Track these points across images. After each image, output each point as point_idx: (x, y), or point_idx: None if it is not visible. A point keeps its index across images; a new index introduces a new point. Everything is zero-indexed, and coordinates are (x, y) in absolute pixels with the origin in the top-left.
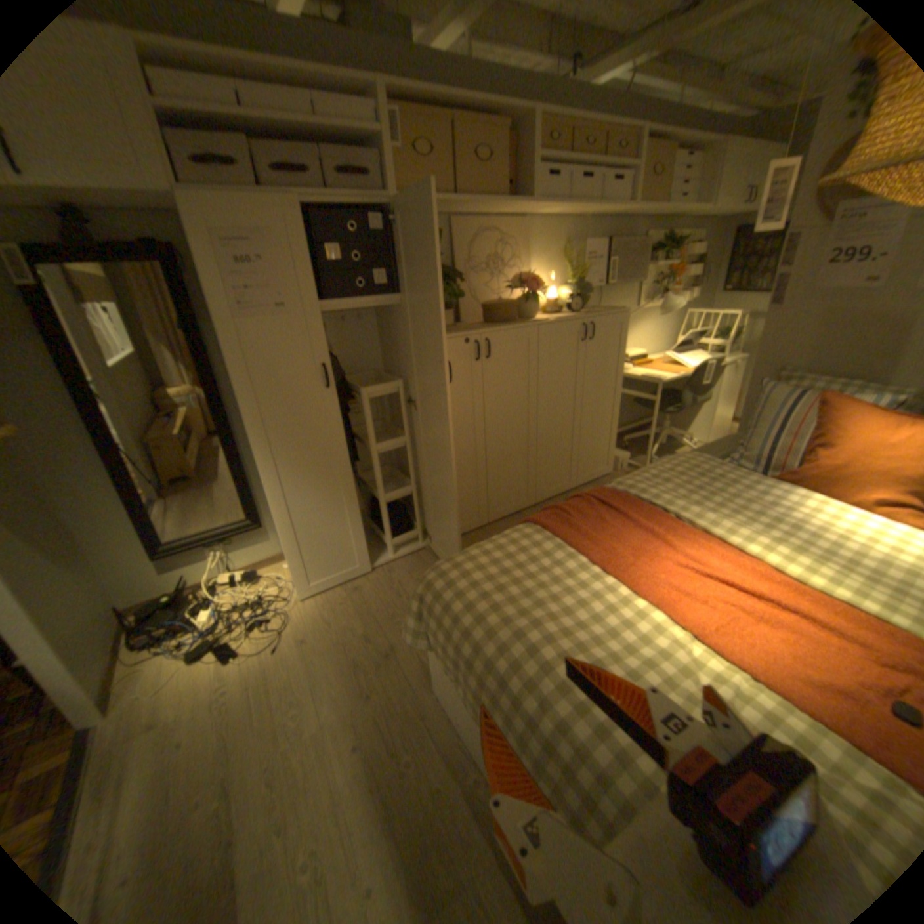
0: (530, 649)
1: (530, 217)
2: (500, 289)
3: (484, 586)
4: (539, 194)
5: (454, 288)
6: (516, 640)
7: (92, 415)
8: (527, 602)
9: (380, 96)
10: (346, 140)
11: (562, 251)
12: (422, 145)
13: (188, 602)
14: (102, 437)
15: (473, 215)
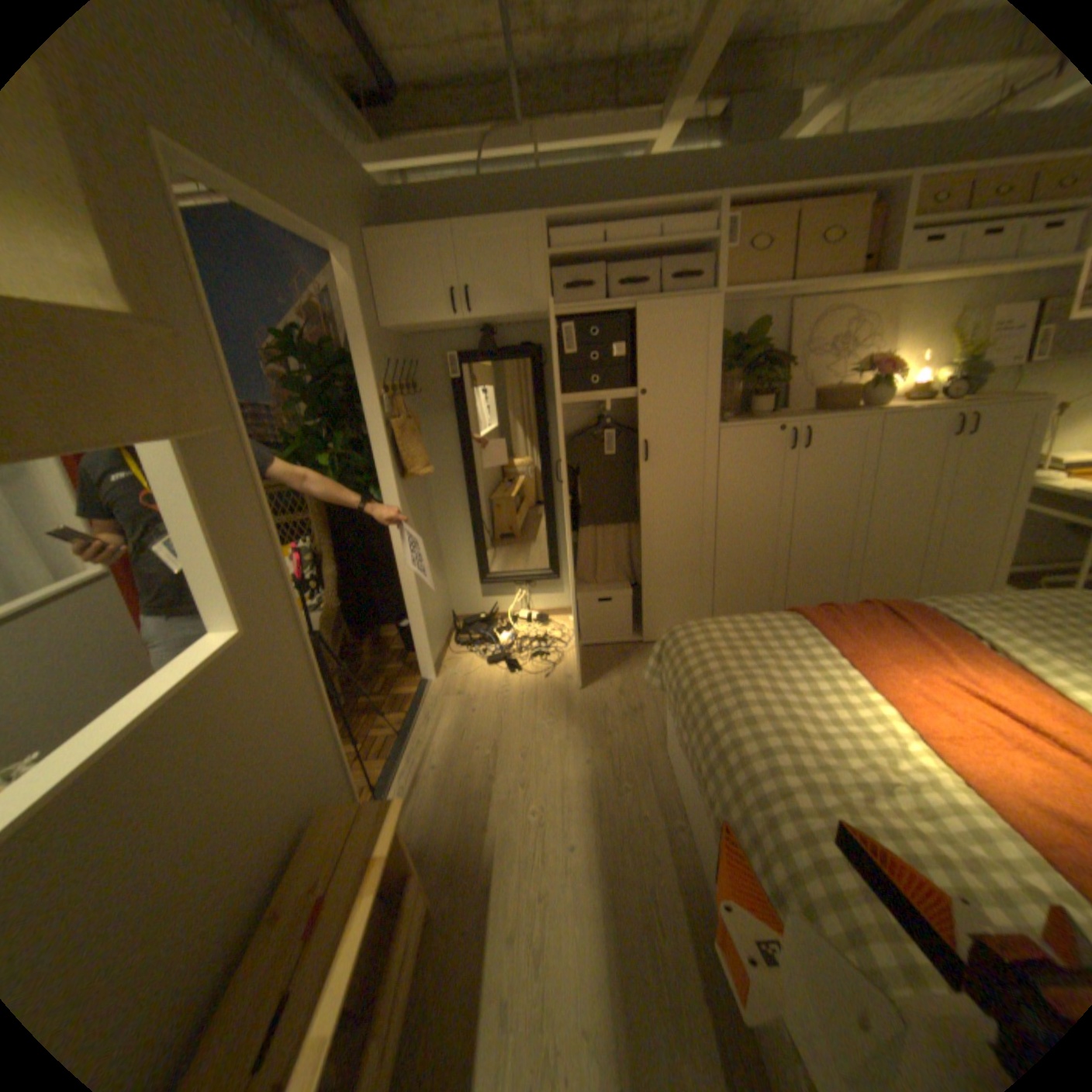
0: (736, 692)
1: (905, 289)
2: (847, 373)
3: (719, 645)
4: (906, 267)
5: (778, 375)
6: (727, 684)
7: (470, 470)
8: (753, 665)
9: (724, 209)
10: (687, 250)
11: (950, 325)
12: (769, 236)
13: (498, 622)
14: (472, 486)
15: (822, 296)
